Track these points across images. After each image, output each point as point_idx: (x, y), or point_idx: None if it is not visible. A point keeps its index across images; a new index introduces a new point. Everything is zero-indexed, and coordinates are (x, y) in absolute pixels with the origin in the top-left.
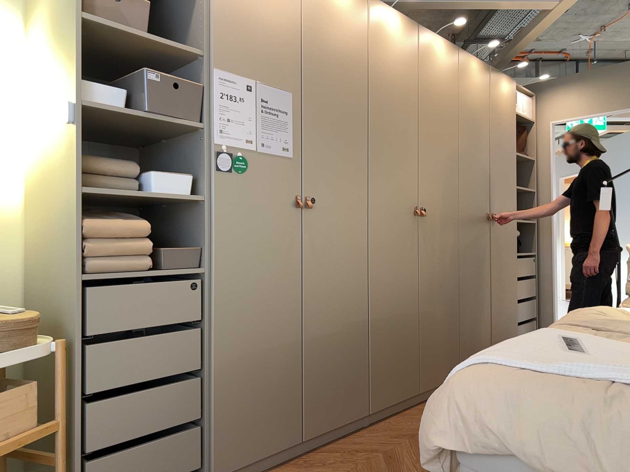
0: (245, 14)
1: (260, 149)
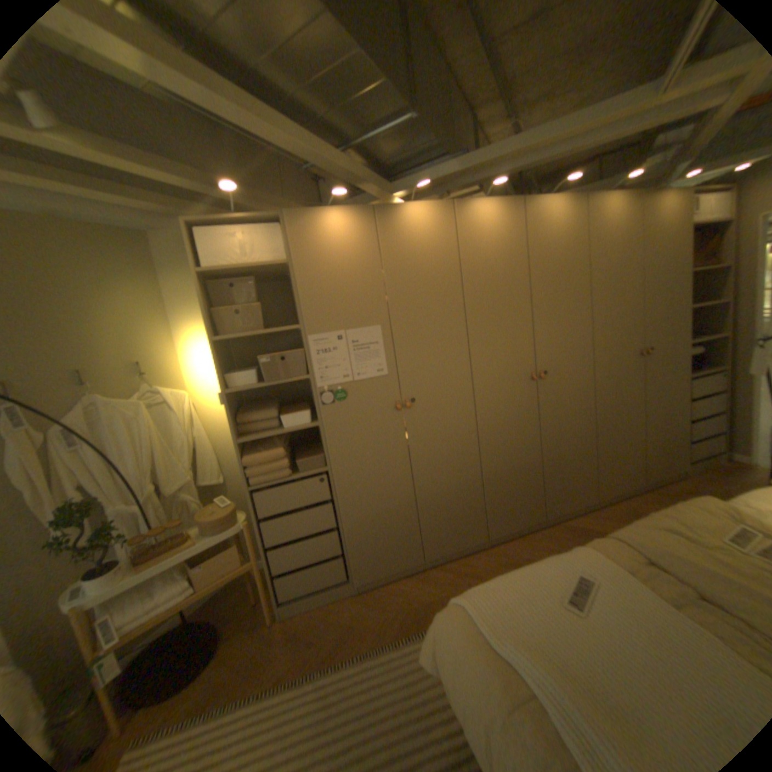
0: (327, 283)
1: (357, 379)
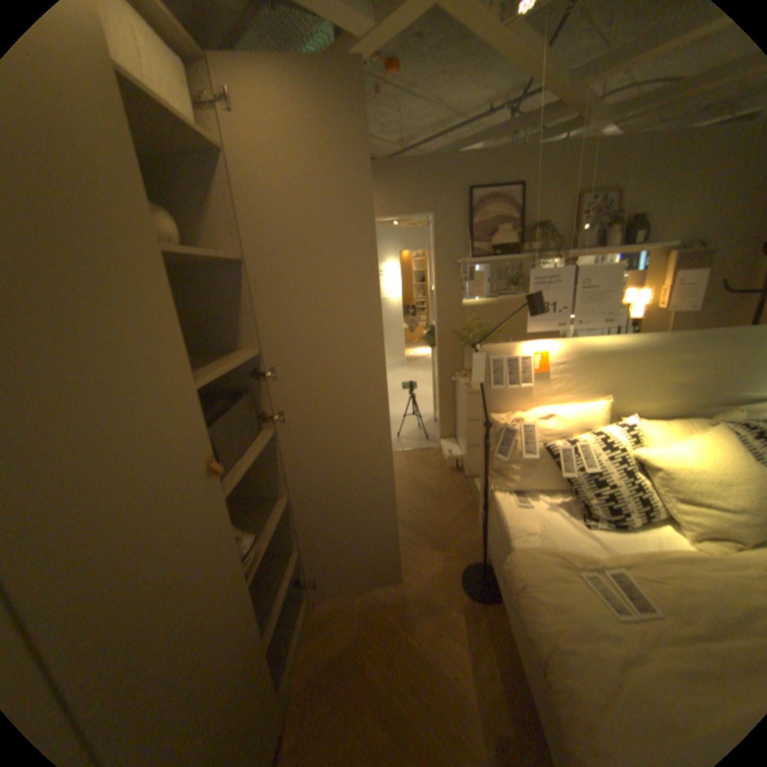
0: None
1: None
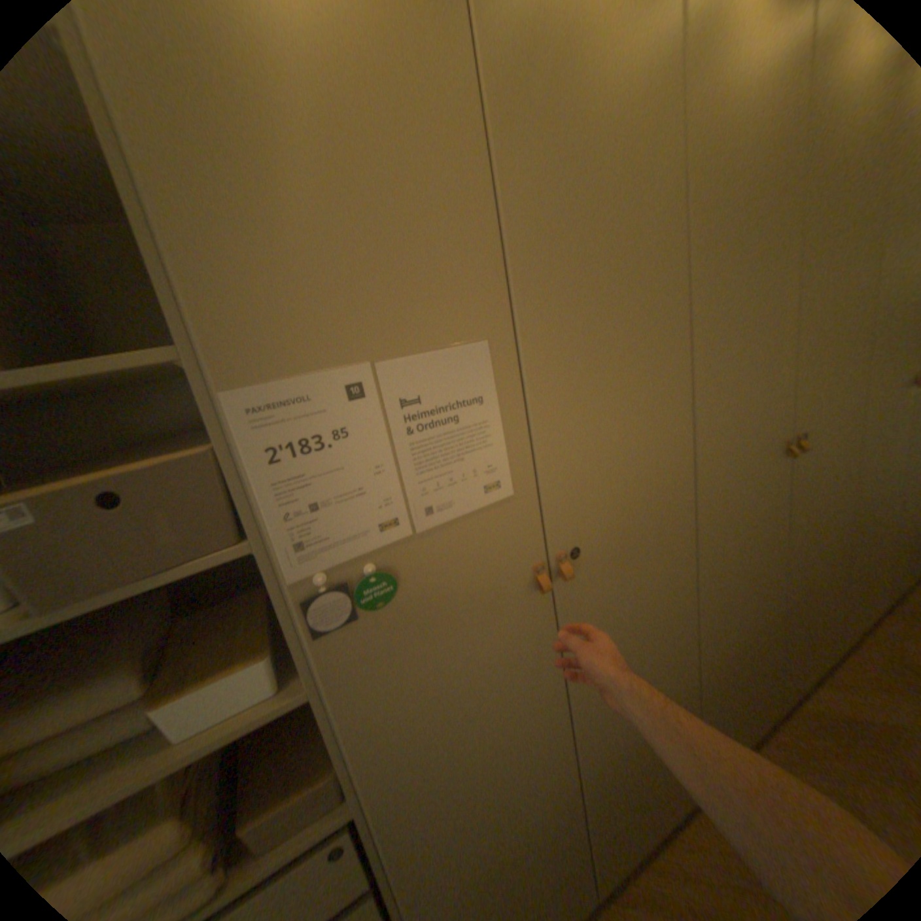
0: (281, 160)
1: (425, 525)
